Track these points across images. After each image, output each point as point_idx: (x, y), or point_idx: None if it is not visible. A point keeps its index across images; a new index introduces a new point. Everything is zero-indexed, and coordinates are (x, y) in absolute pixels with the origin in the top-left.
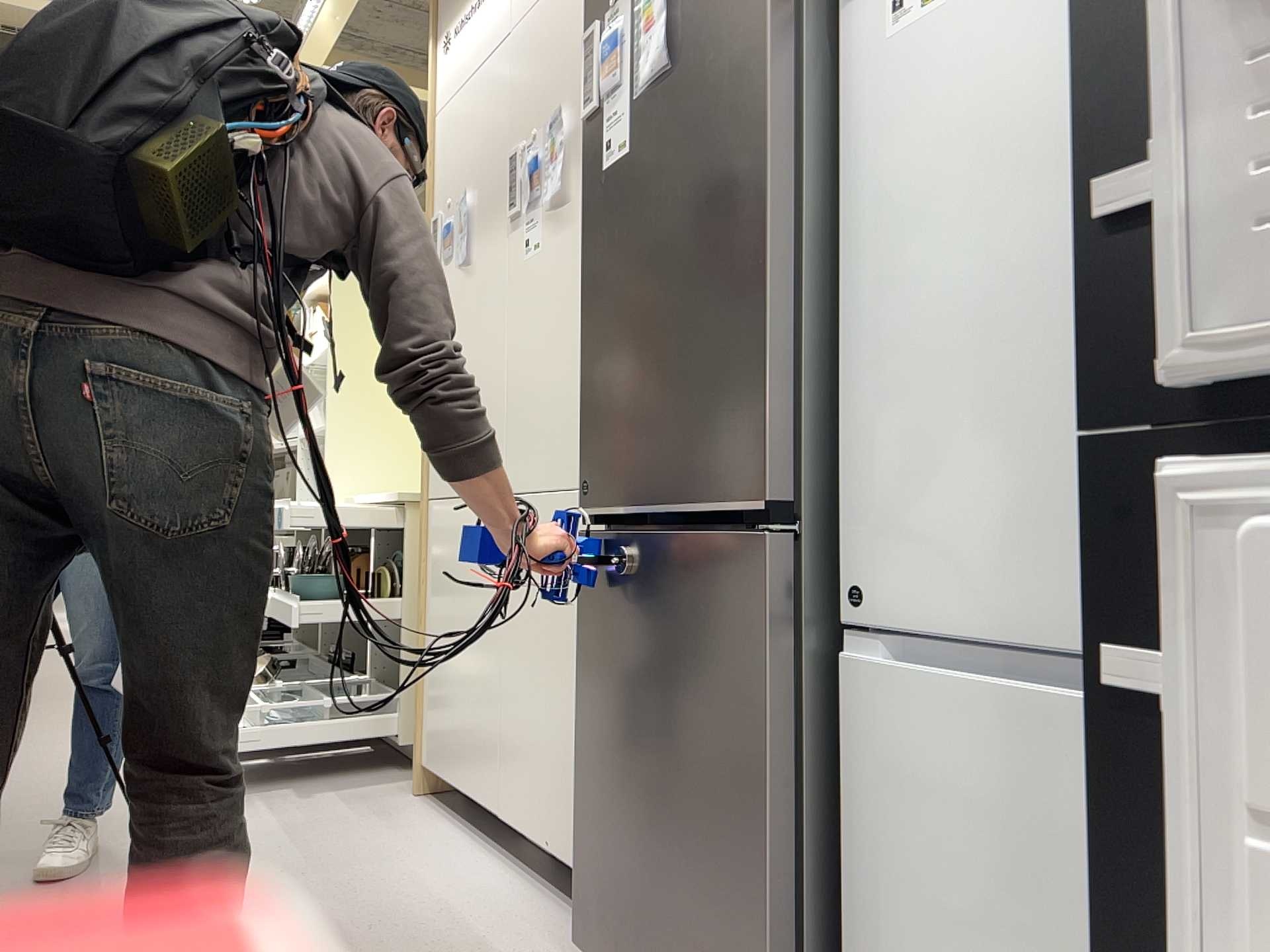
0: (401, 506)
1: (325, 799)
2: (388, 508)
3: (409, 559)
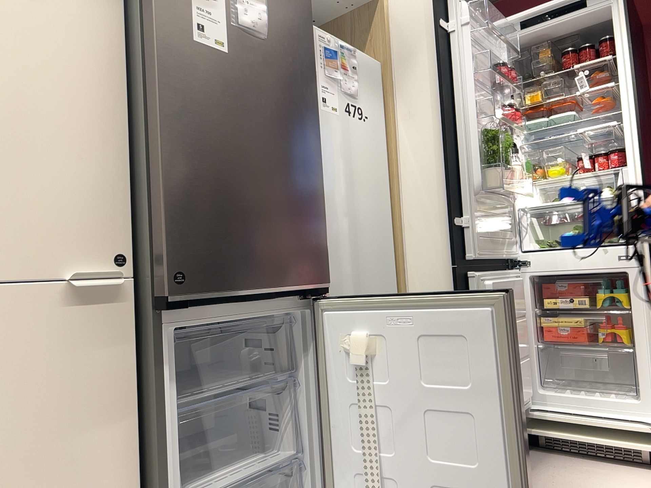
0: None
1: None
2: None
3: None
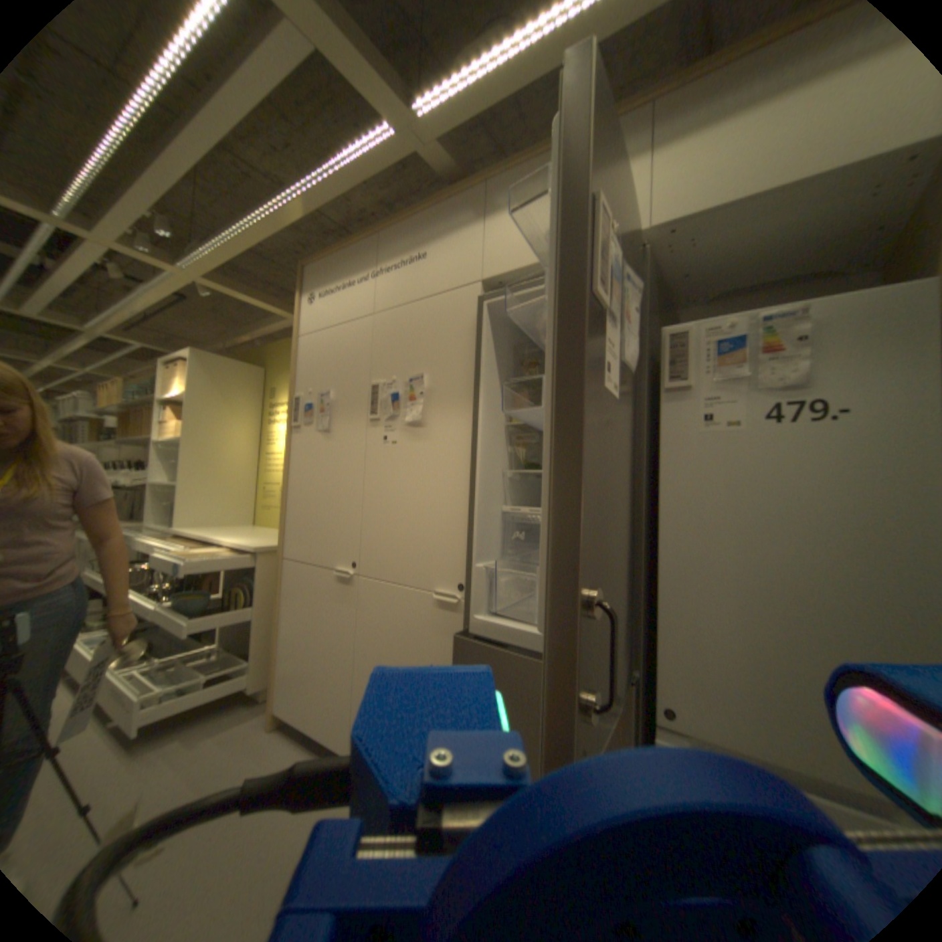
0: (252, 553)
1: (207, 749)
2: (240, 551)
3: (259, 585)
